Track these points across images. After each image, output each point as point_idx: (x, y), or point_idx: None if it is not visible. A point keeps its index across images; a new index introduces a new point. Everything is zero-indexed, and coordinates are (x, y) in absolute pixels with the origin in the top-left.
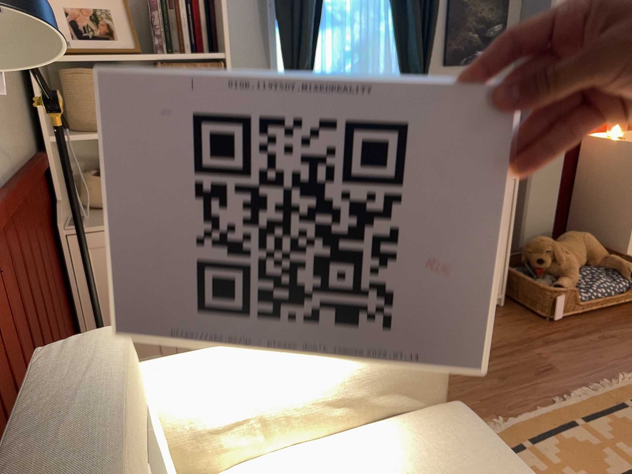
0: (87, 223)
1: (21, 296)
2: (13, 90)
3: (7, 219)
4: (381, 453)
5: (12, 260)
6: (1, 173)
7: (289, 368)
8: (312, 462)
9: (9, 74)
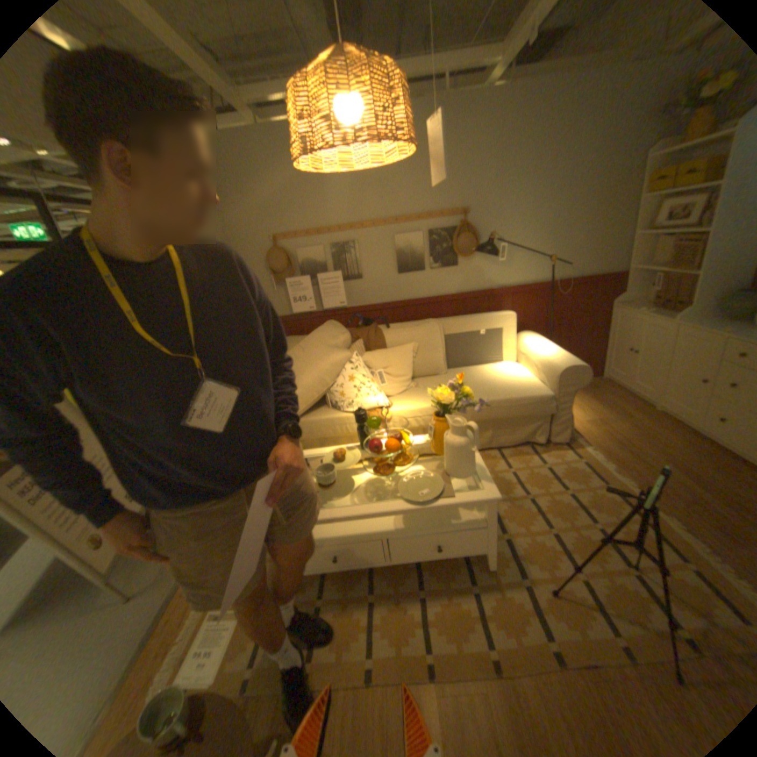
0: (627, 304)
1: (551, 311)
2: (613, 247)
3: (558, 289)
4: (523, 379)
5: (553, 300)
6: (570, 276)
7: (538, 350)
8: (521, 372)
9: (614, 241)
